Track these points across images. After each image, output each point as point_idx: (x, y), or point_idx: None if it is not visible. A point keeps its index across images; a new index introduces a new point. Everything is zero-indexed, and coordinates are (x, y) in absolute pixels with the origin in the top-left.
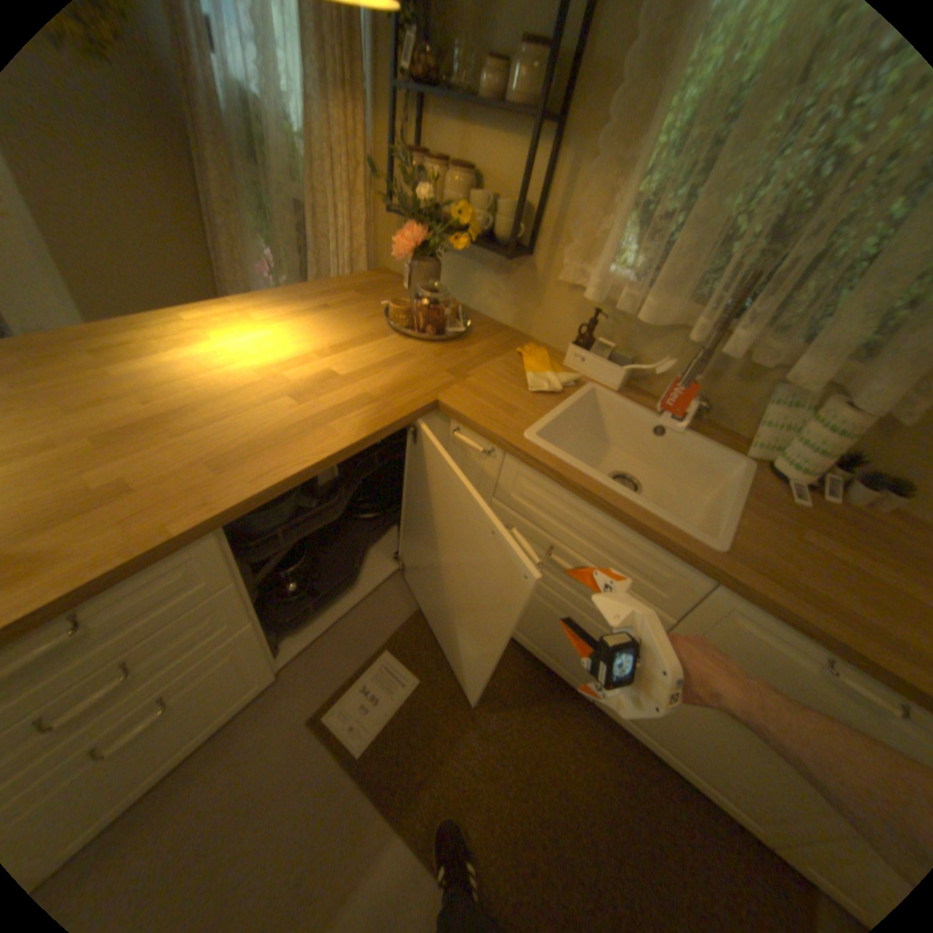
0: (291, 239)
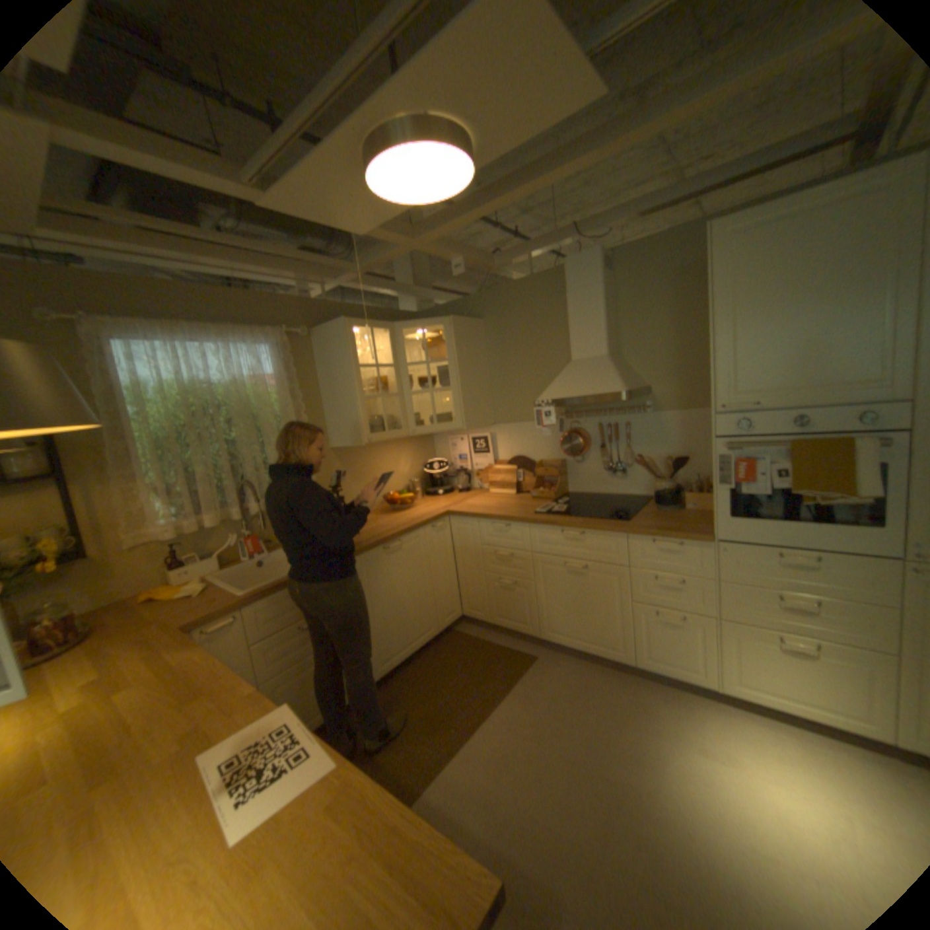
0: None
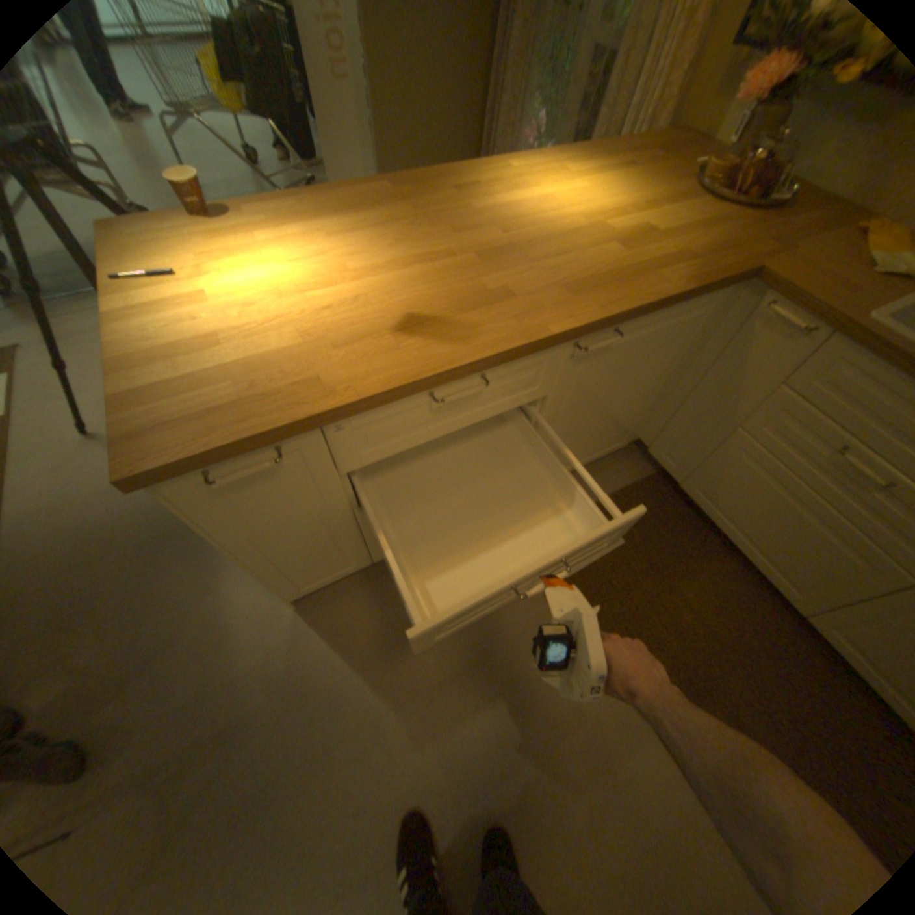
0: (578, 96)
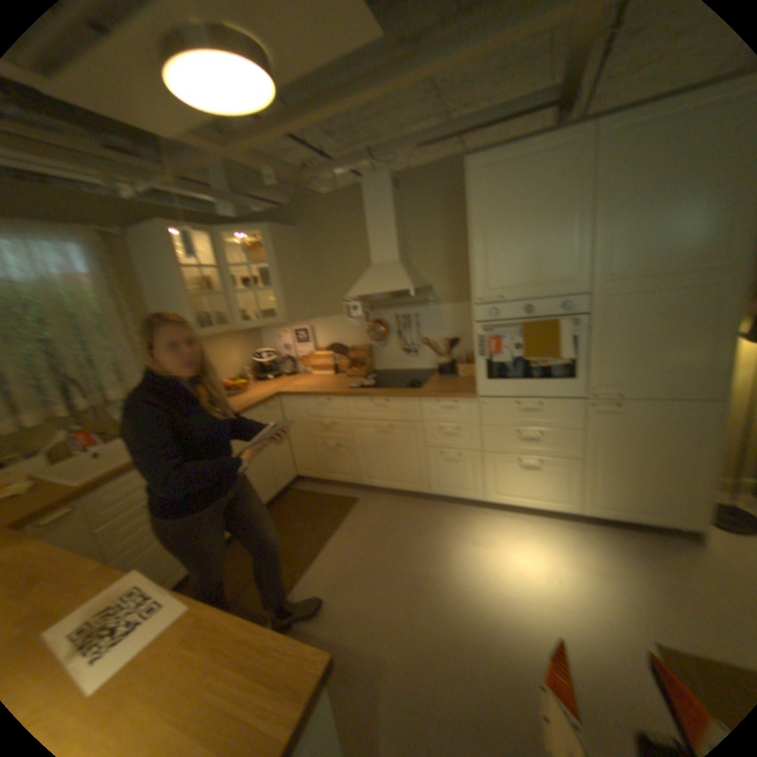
0: None
